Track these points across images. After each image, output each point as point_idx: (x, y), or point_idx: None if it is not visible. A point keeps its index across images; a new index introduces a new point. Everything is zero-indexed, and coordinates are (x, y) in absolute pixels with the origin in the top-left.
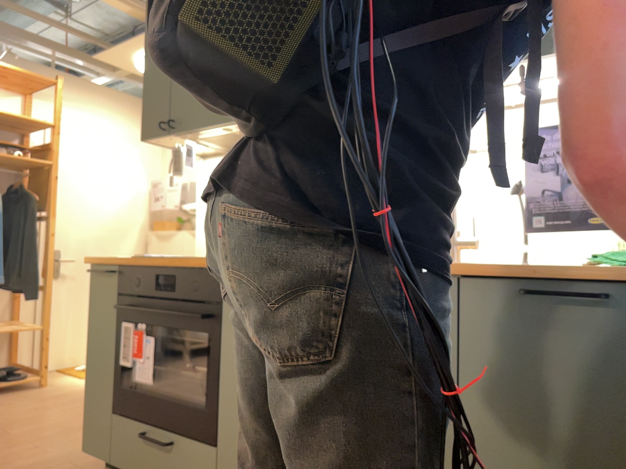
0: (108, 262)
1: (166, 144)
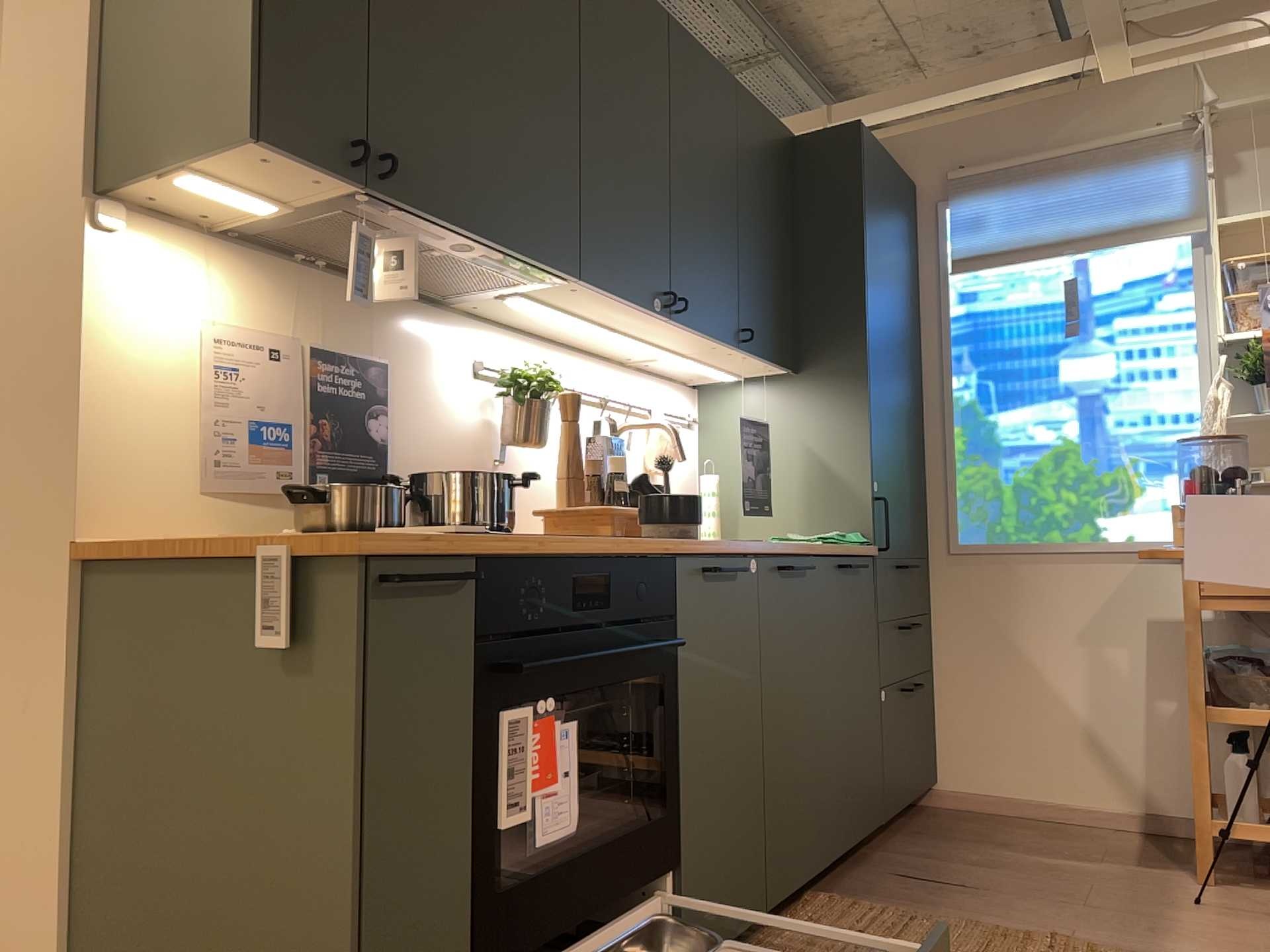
0: (451, 547)
1: (238, 166)
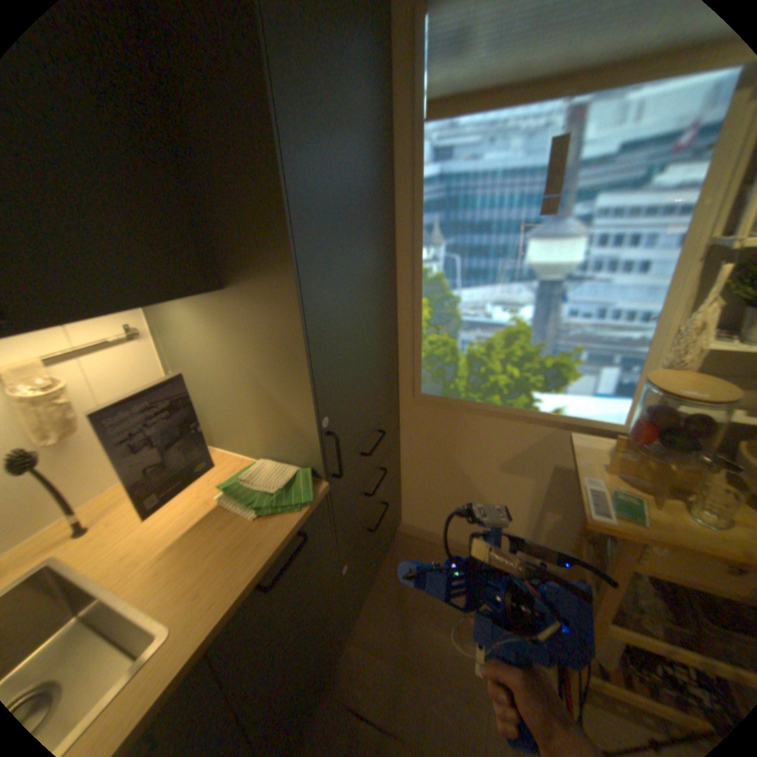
0: None
1: None
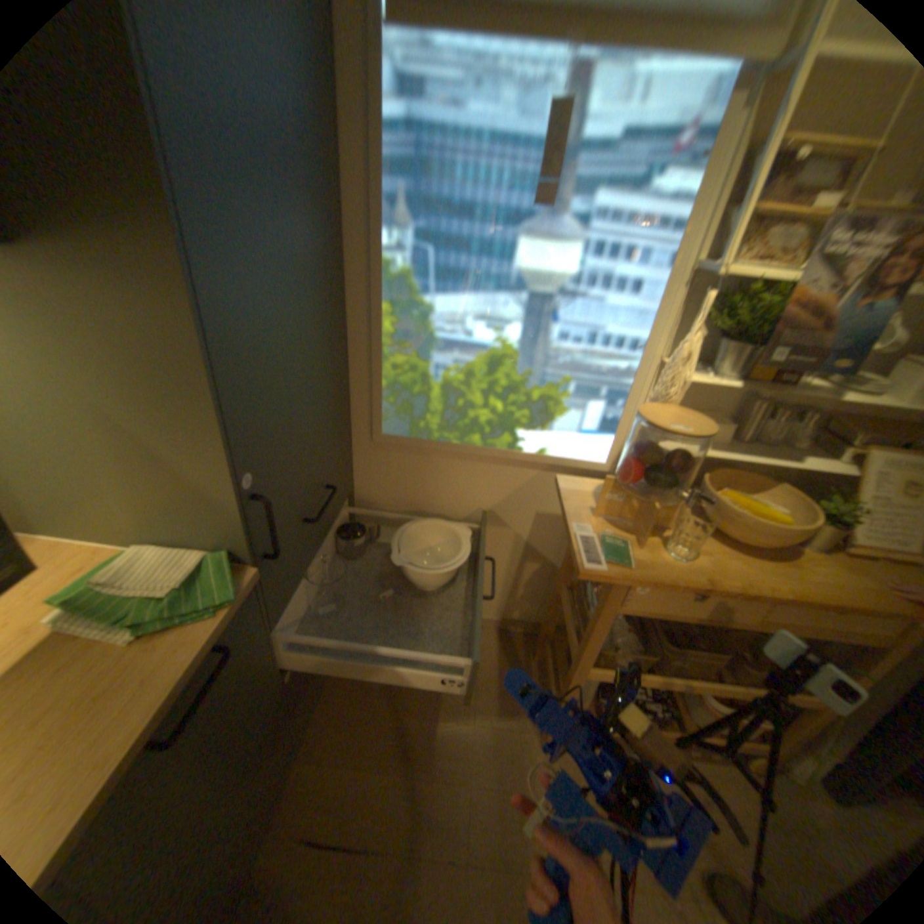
0: None
1: None
